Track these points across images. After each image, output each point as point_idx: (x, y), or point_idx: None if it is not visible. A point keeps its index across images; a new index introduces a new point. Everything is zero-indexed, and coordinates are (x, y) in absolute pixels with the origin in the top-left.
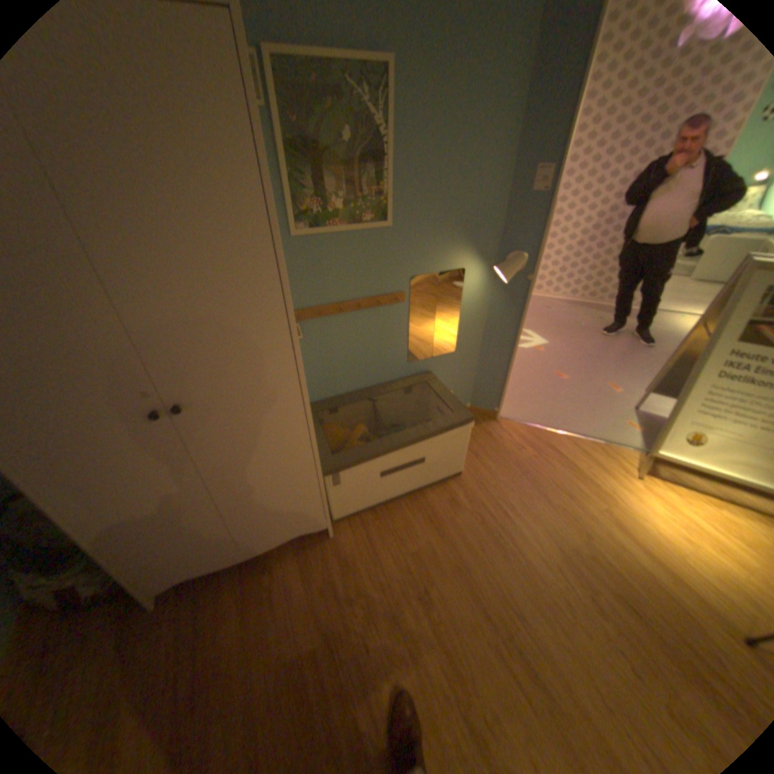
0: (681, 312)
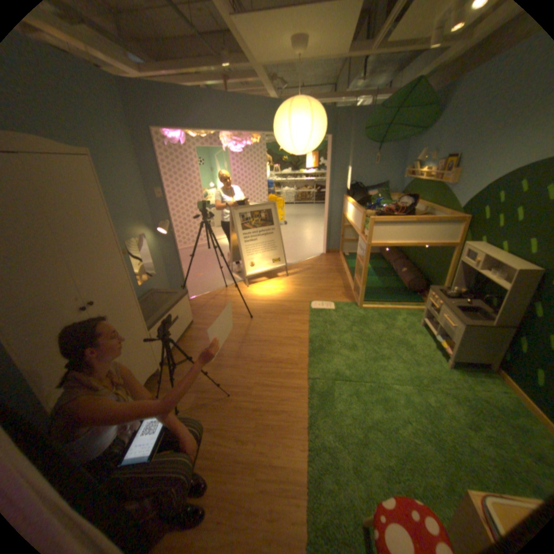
0: (220, 239)
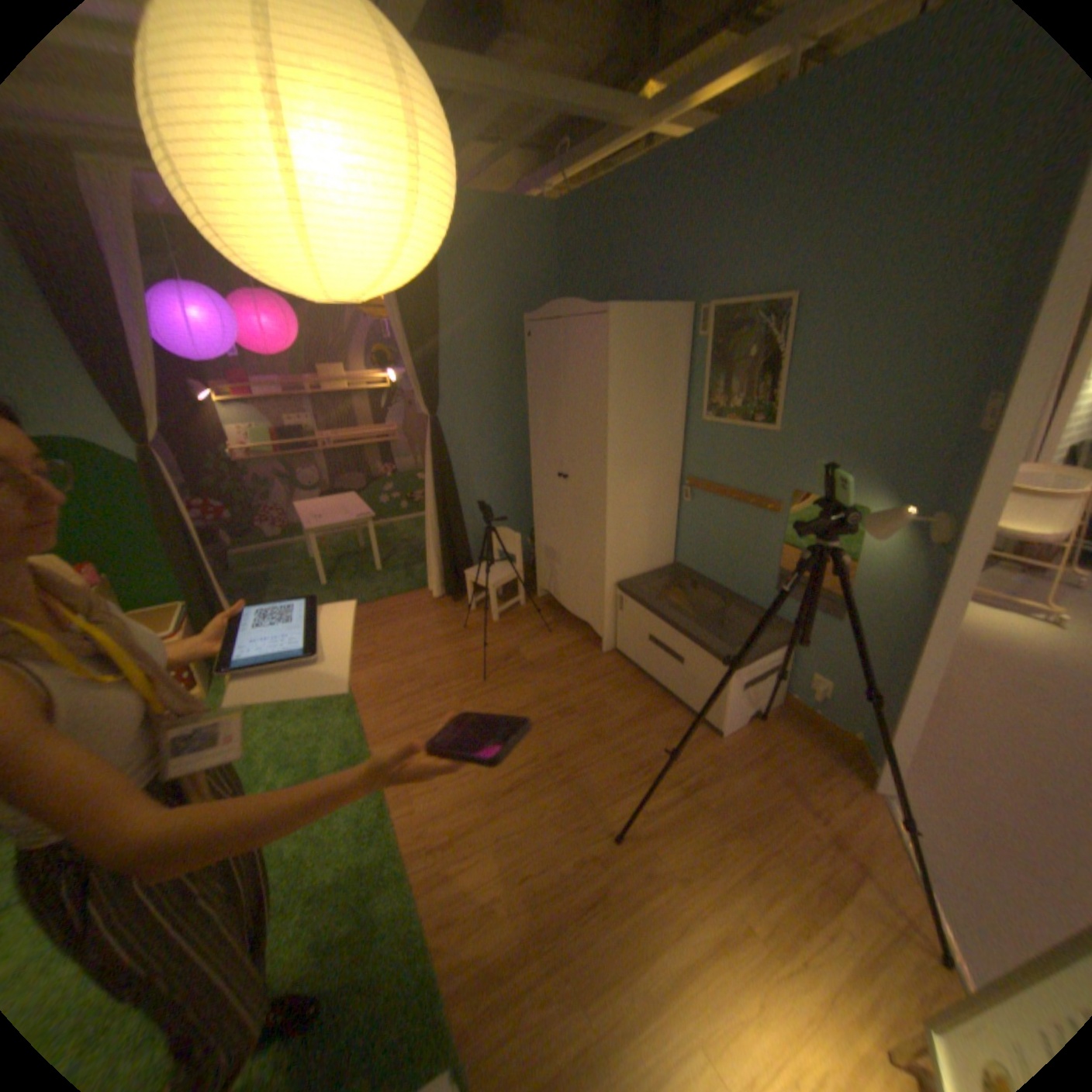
0: None
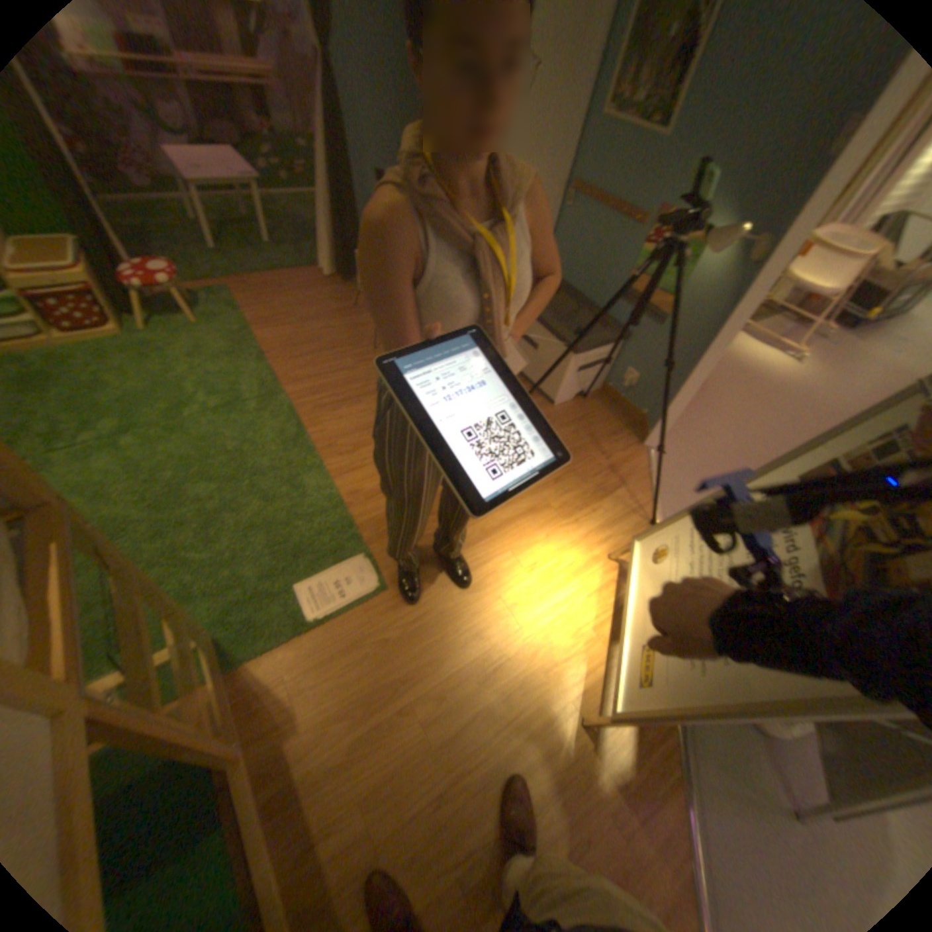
0: None
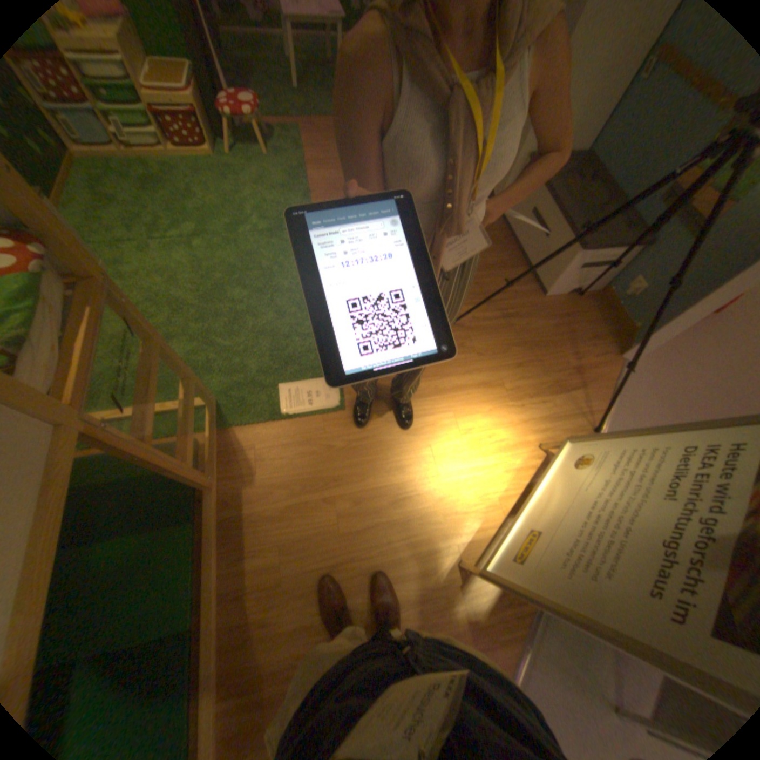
0: None
